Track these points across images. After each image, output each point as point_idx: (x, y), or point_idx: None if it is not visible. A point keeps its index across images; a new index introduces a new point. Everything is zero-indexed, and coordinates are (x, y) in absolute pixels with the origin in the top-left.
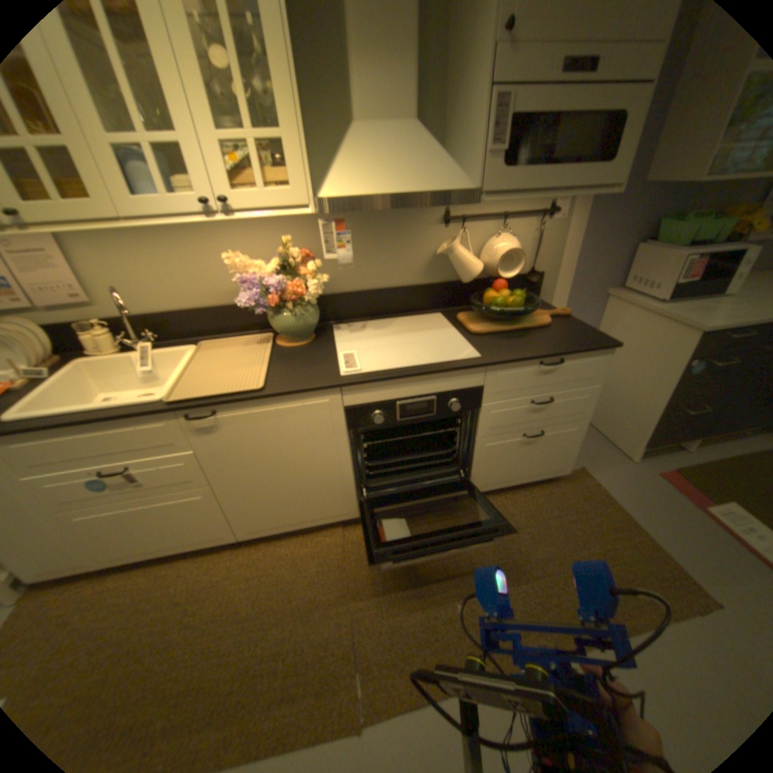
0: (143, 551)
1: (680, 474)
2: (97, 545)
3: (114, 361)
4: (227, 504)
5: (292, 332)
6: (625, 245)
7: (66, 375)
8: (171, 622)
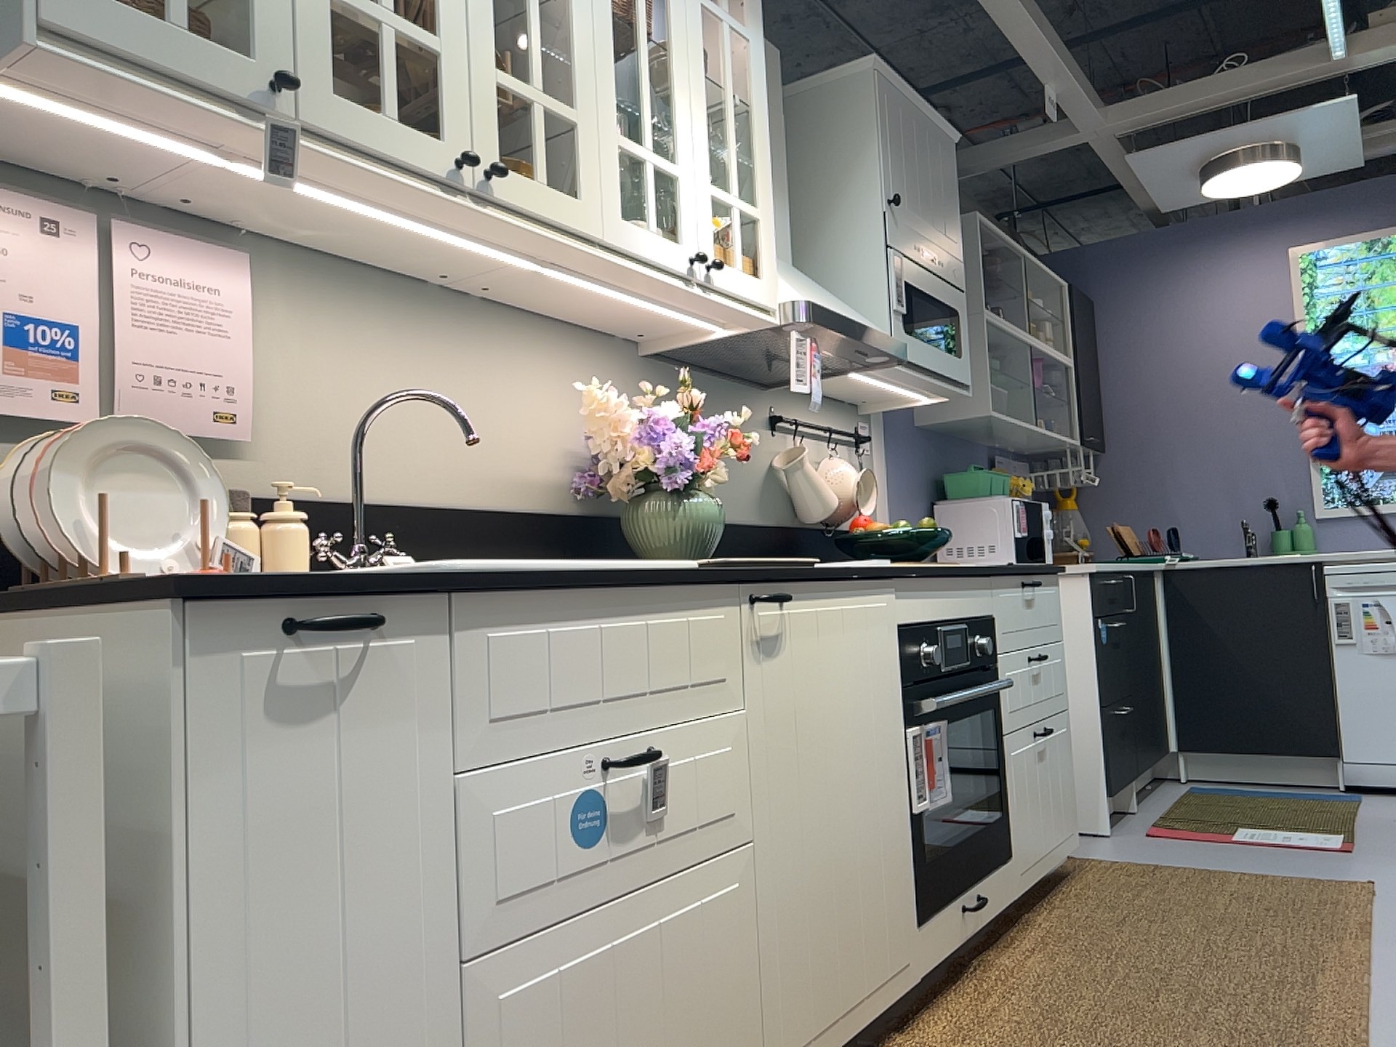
0: None
1: (1161, 827)
2: None
3: None
4: (768, 917)
5: (695, 543)
6: (923, 507)
7: None
8: None
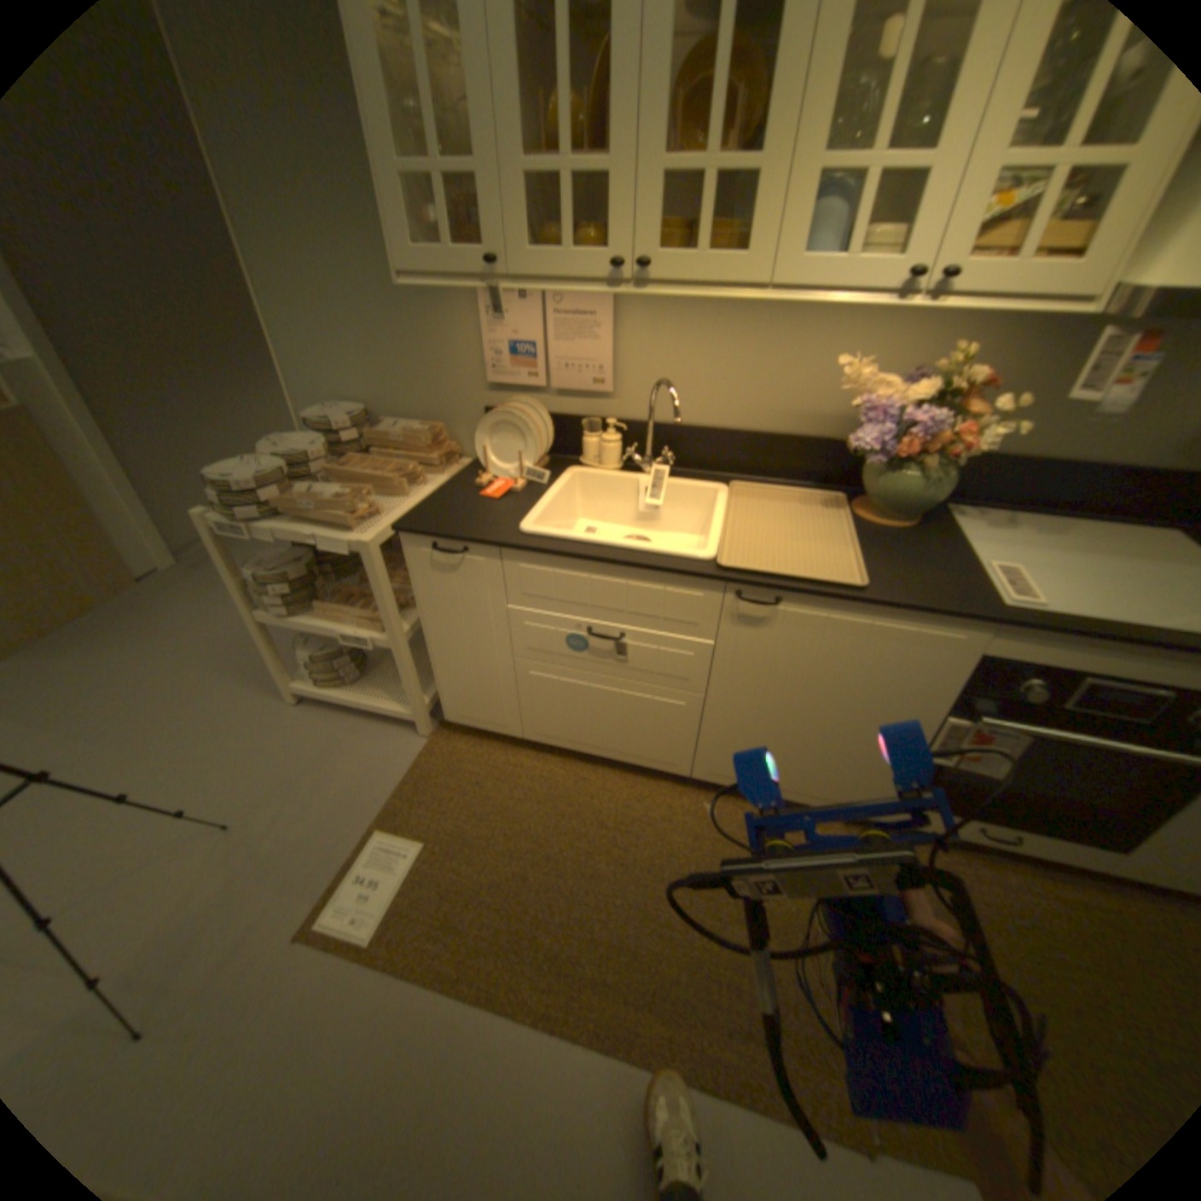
0: (579, 740)
1: None
2: (538, 712)
3: (618, 482)
4: (712, 727)
5: (899, 503)
6: None
7: (566, 488)
8: (599, 846)
